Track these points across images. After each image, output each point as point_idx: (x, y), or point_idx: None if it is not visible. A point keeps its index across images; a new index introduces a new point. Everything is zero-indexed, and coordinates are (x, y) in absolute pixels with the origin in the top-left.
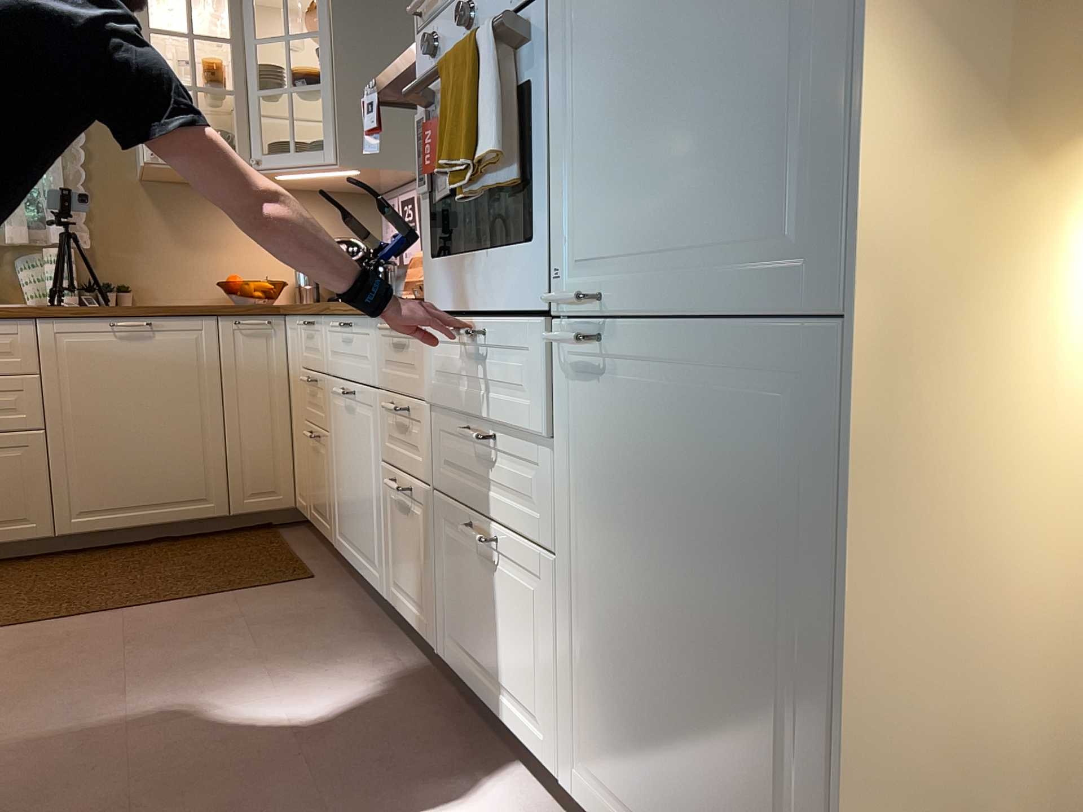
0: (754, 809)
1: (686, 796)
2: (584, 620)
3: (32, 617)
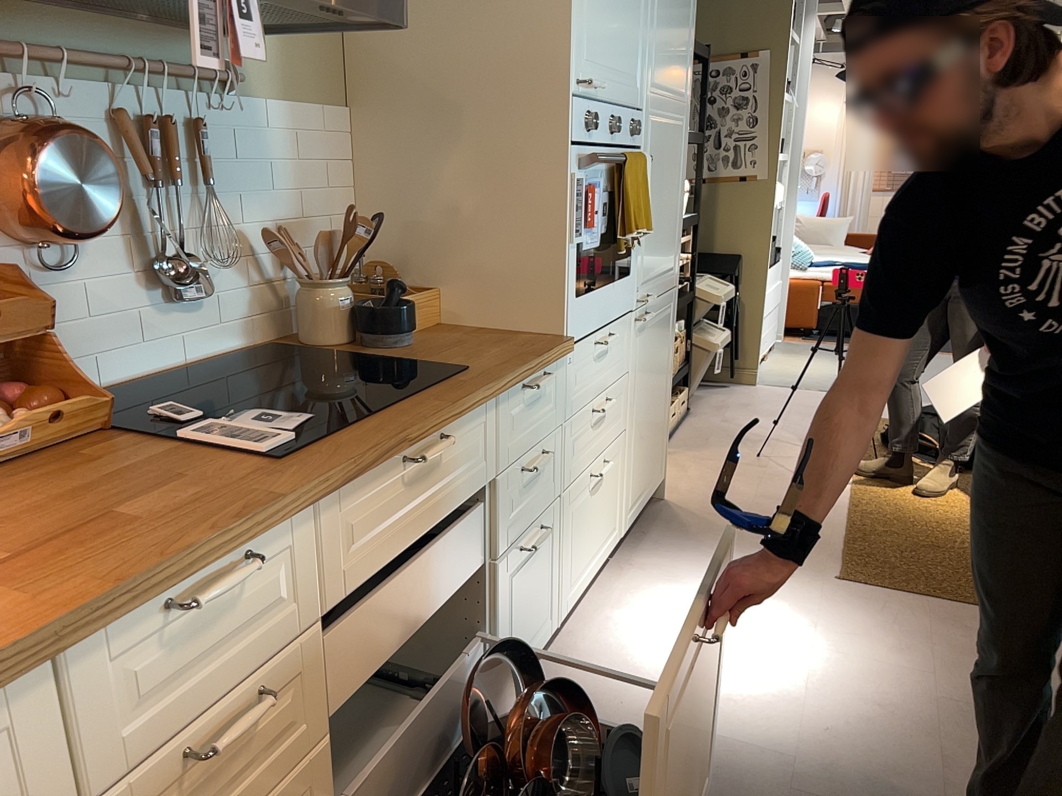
0: (660, 434)
1: (650, 459)
2: (633, 442)
3: None
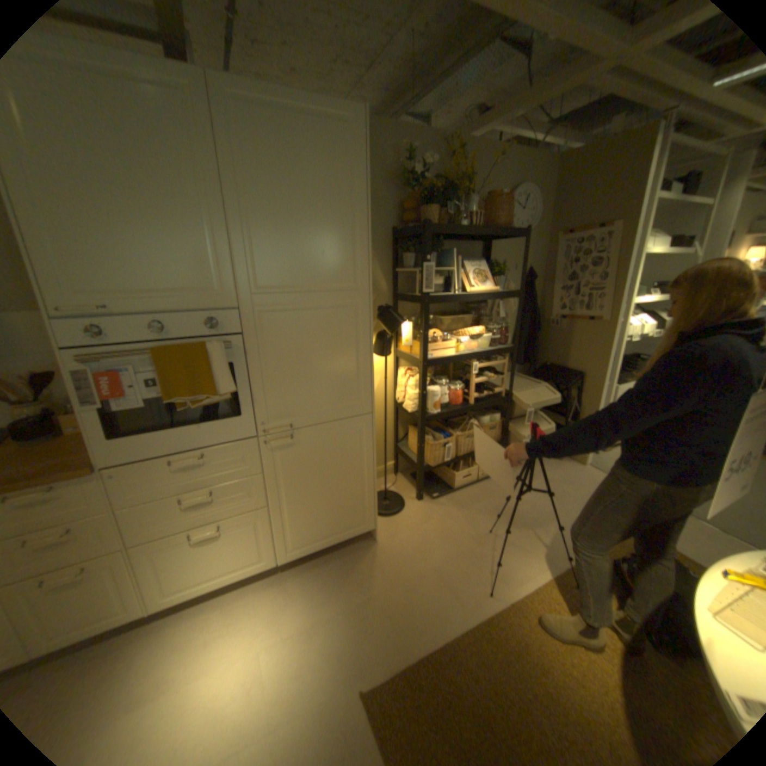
0: (351, 506)
1: (331, 521)
2: (283, 514)
3: None
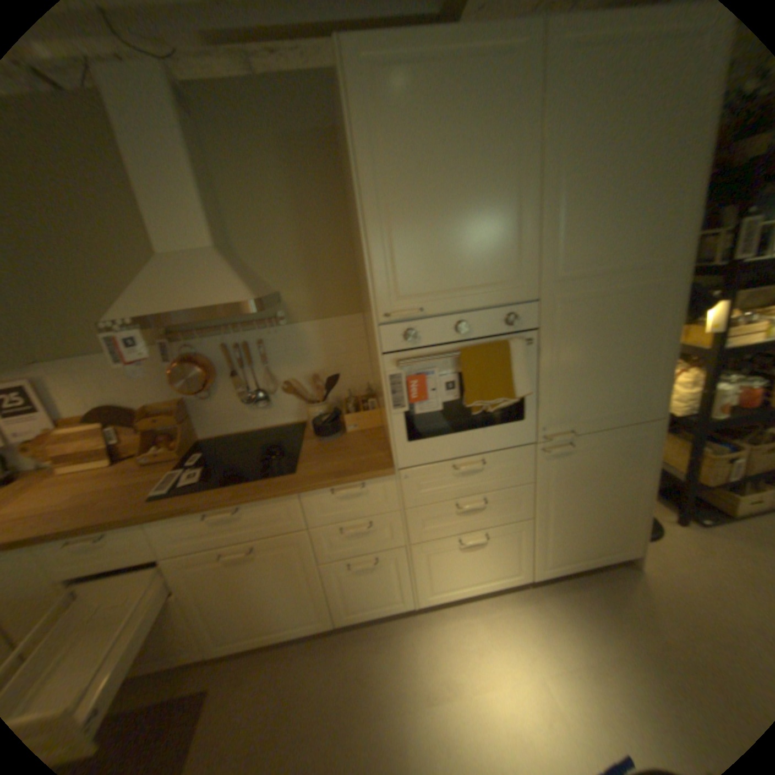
0: (623, 527)
1: (598, 542)
2: (550, 528)
3: None
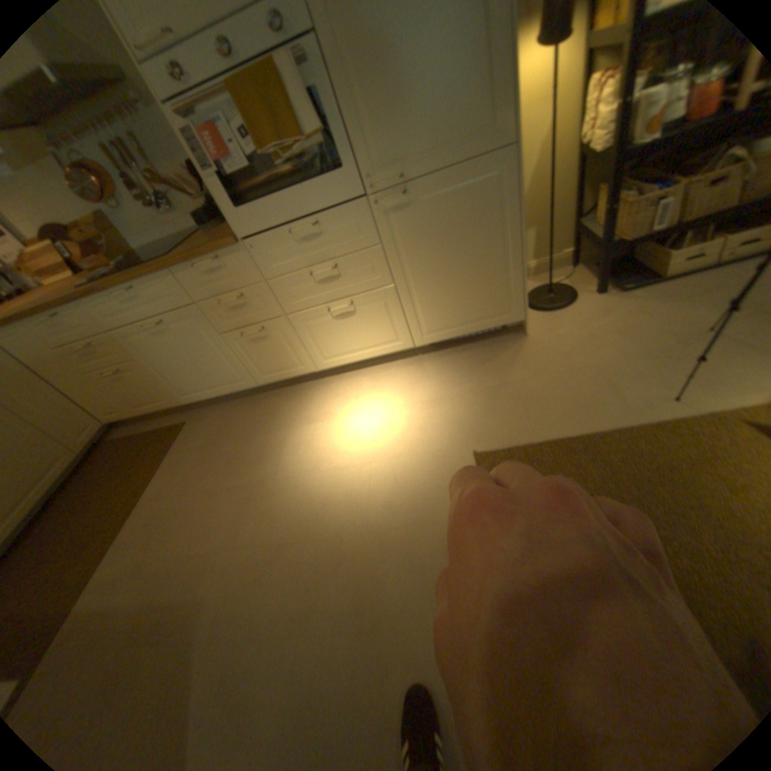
0: (493, 287)
1: (468, 304)
2: (412, 291)
3: (98, 551)
